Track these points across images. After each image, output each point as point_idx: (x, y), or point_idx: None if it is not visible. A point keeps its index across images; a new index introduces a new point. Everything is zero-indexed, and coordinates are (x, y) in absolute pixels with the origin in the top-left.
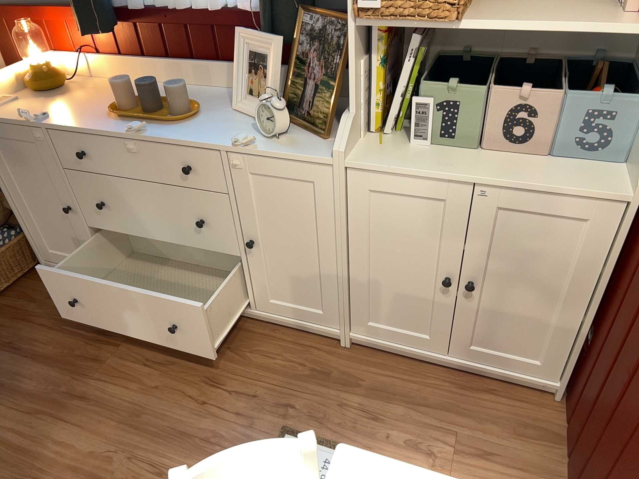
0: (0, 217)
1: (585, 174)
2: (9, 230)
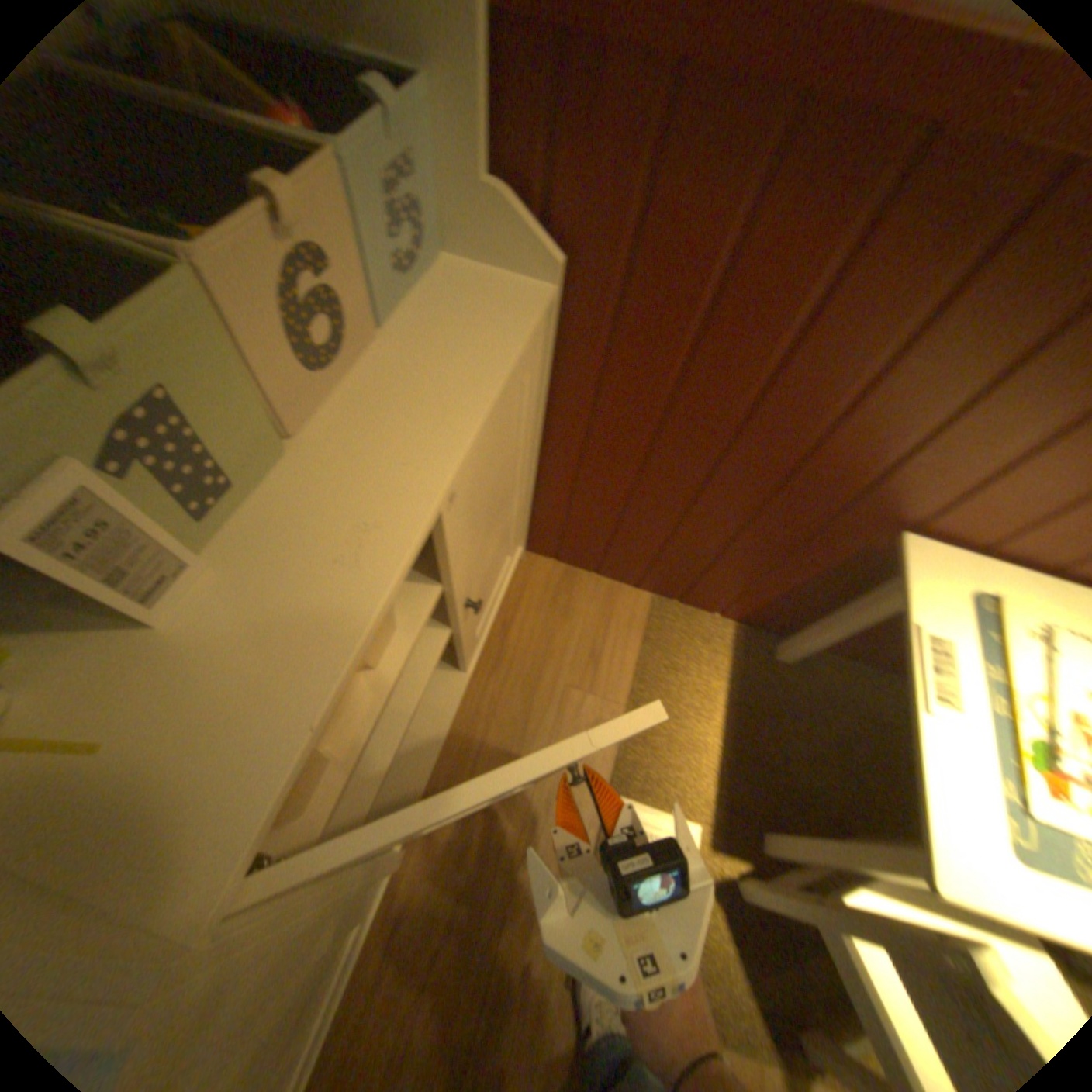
0: None
1: (465, 303)
2: None
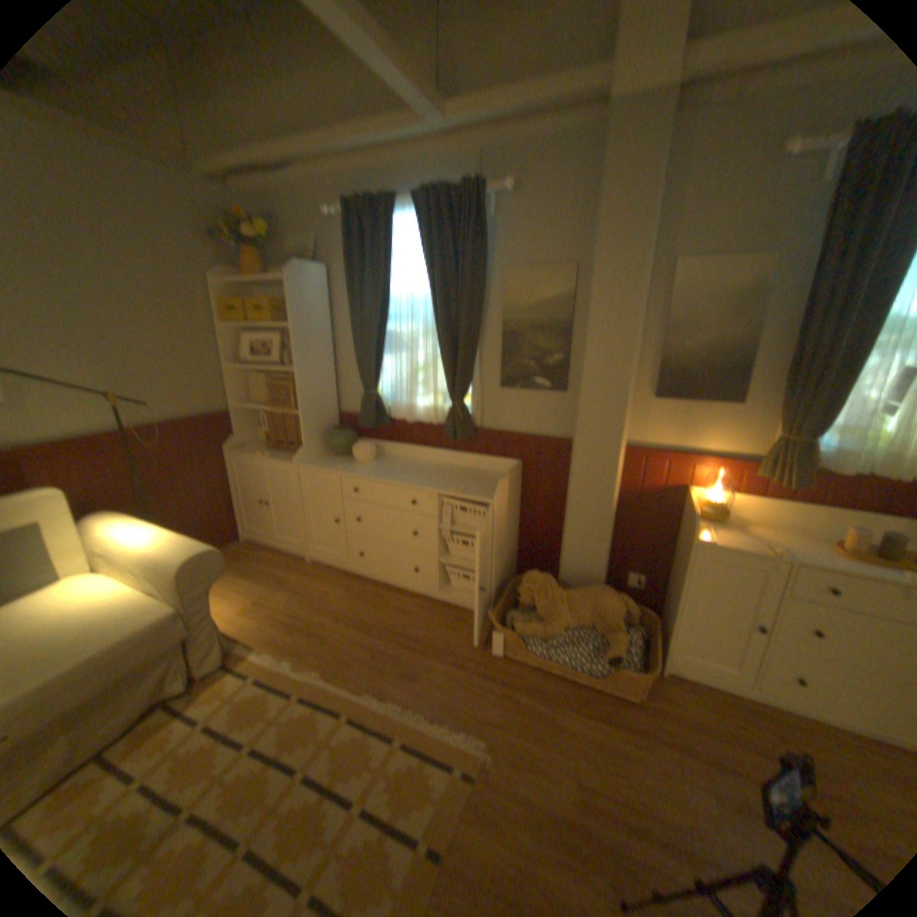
0: (624, 617)
1: None
2: (631, 631)
